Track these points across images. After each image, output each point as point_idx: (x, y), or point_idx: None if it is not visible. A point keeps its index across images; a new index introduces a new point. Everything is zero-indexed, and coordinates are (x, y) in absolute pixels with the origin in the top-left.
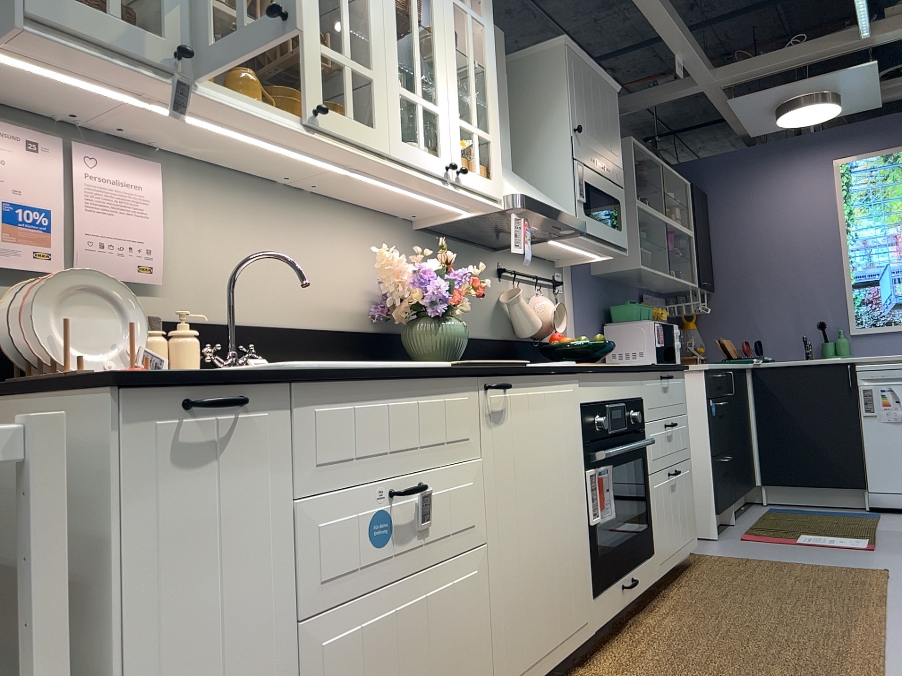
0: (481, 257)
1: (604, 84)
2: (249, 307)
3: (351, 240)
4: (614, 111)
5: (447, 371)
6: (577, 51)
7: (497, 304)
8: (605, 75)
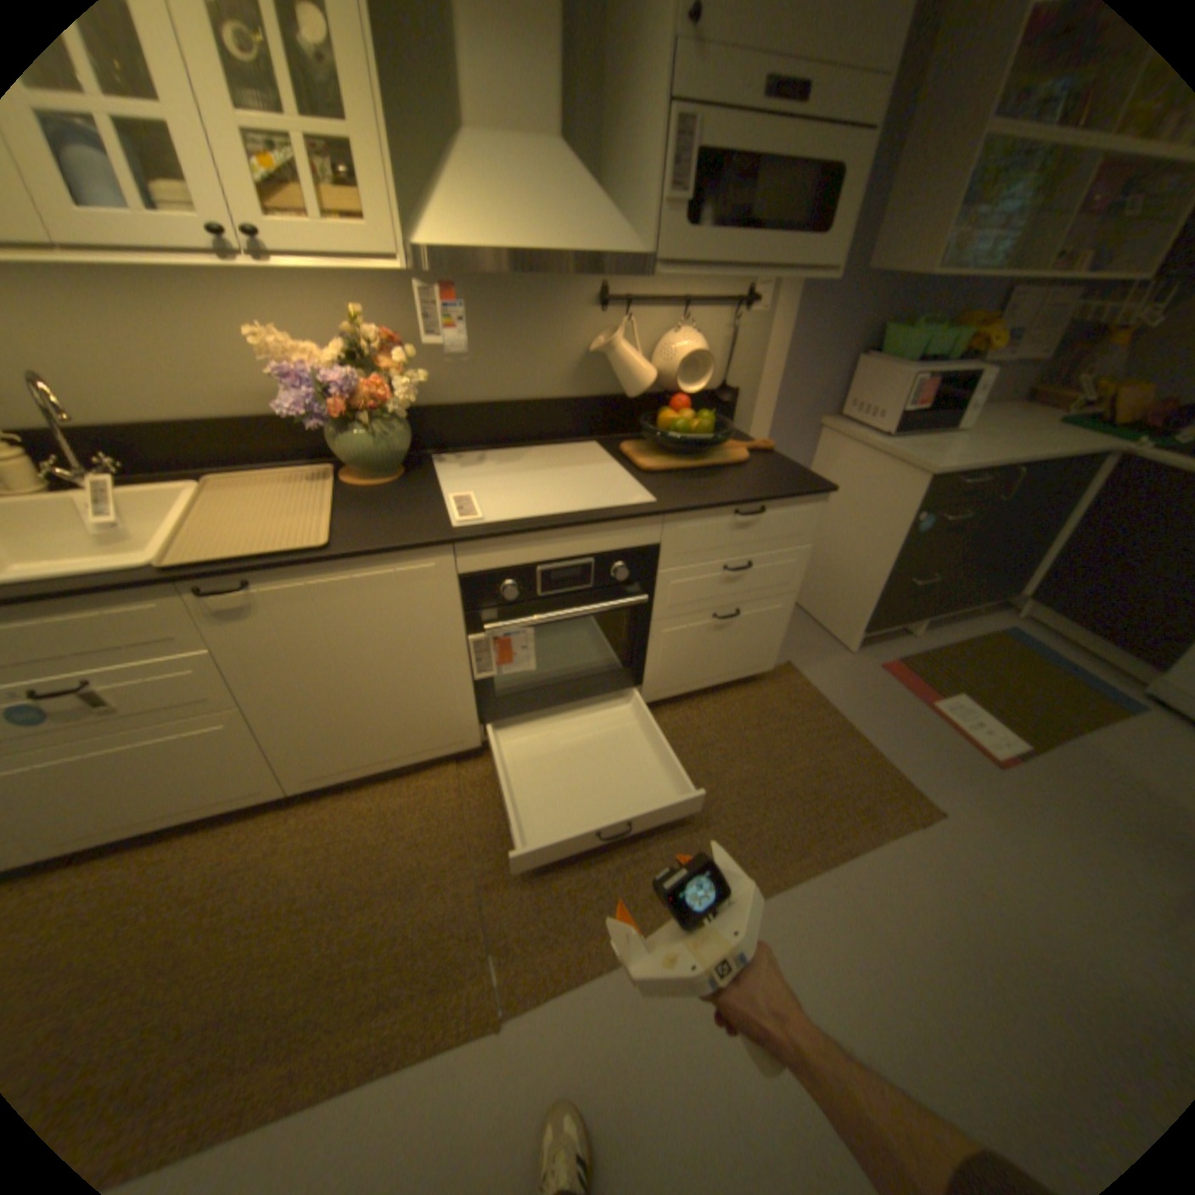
0: (556, 281)
1: None
2: (122, 403)
3: (267, 298)
4: None
5: (87, 591)
6: None
7: (586, 350)
8: None
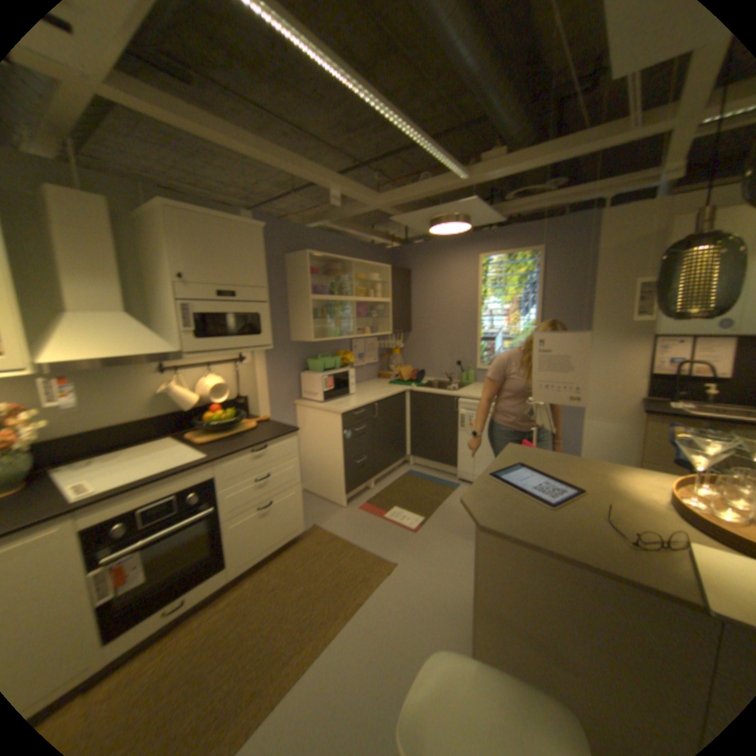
0: (128, 366)
1: (235, 226)
2: None
3: None
4: (251, 245)
5: None
6: (181, 207)
7: (153, 394)
8: (235, 219)
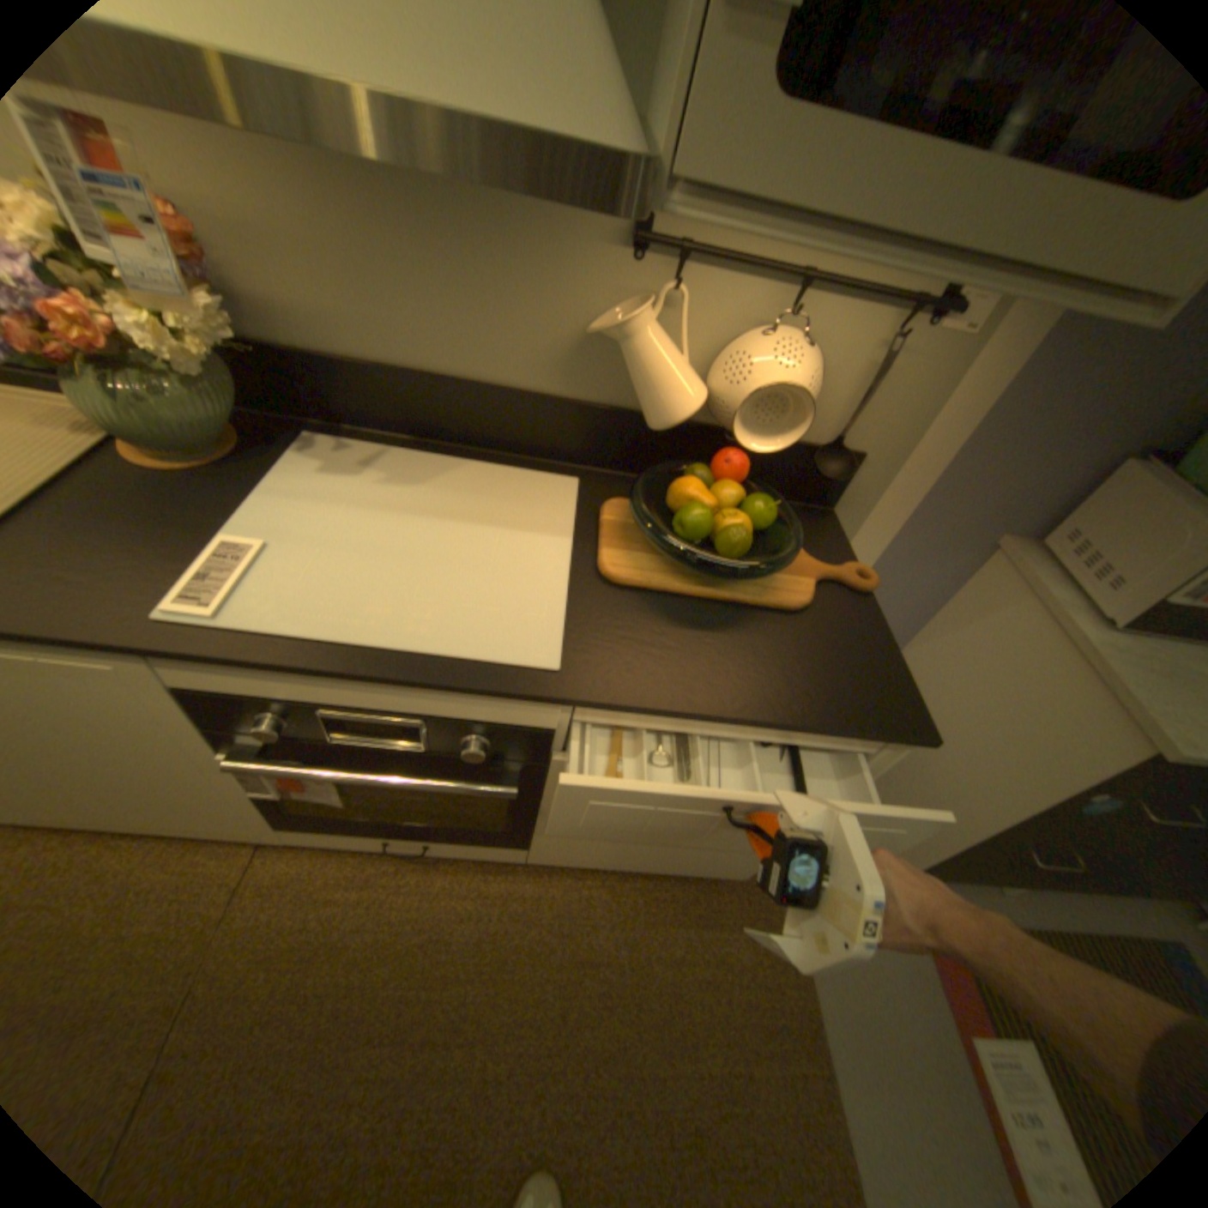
0: None
1: None
2: None
3: None
4: None
5: None
6: None
7: (593, 321)
8: None
